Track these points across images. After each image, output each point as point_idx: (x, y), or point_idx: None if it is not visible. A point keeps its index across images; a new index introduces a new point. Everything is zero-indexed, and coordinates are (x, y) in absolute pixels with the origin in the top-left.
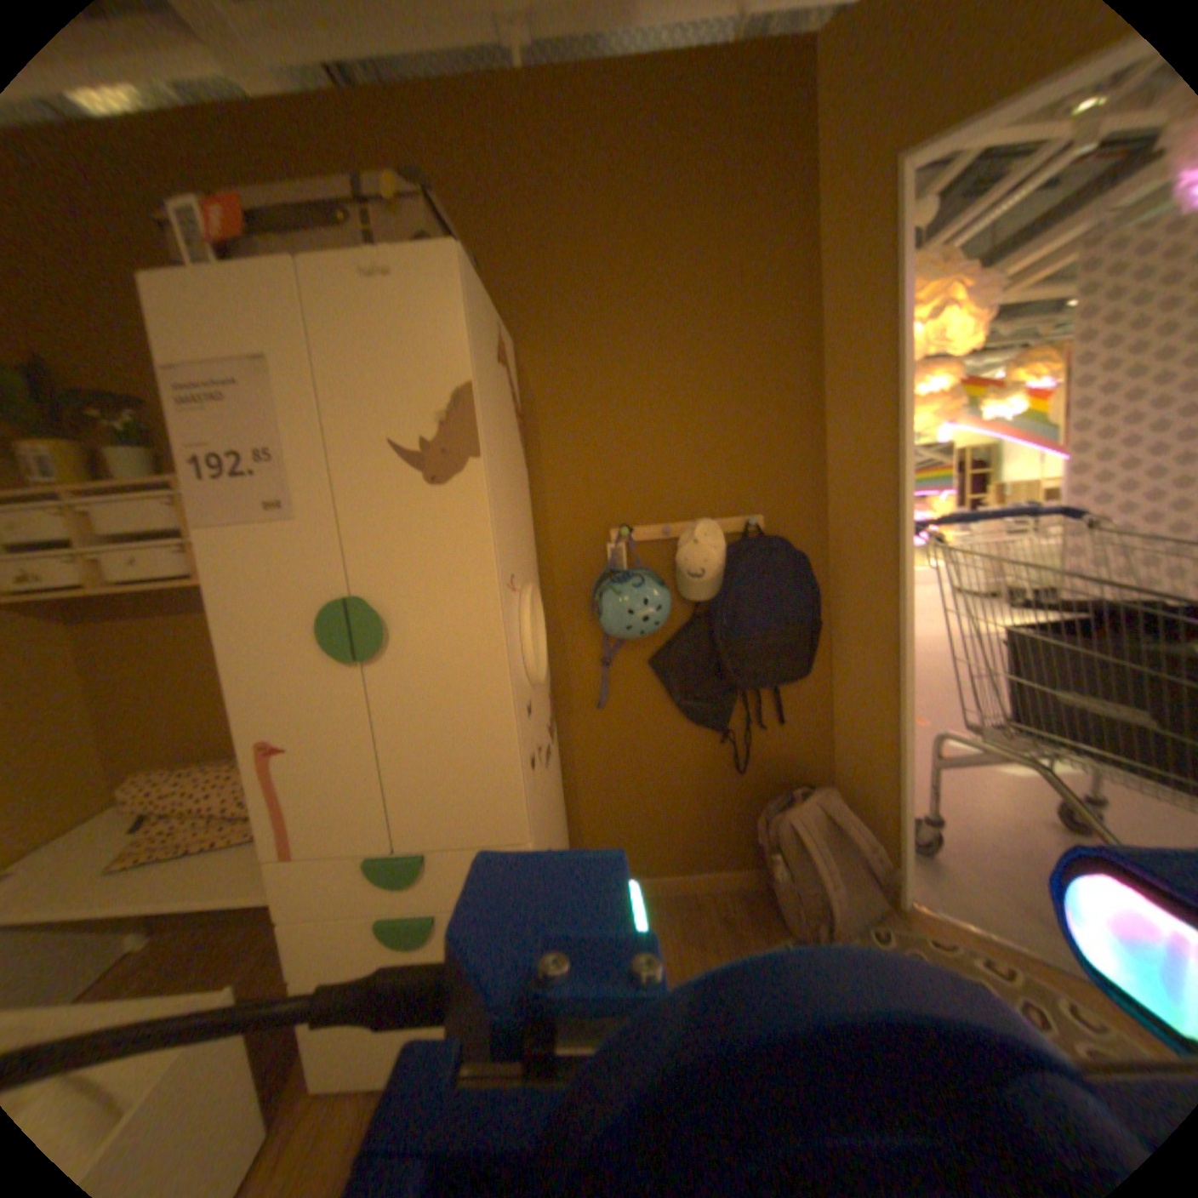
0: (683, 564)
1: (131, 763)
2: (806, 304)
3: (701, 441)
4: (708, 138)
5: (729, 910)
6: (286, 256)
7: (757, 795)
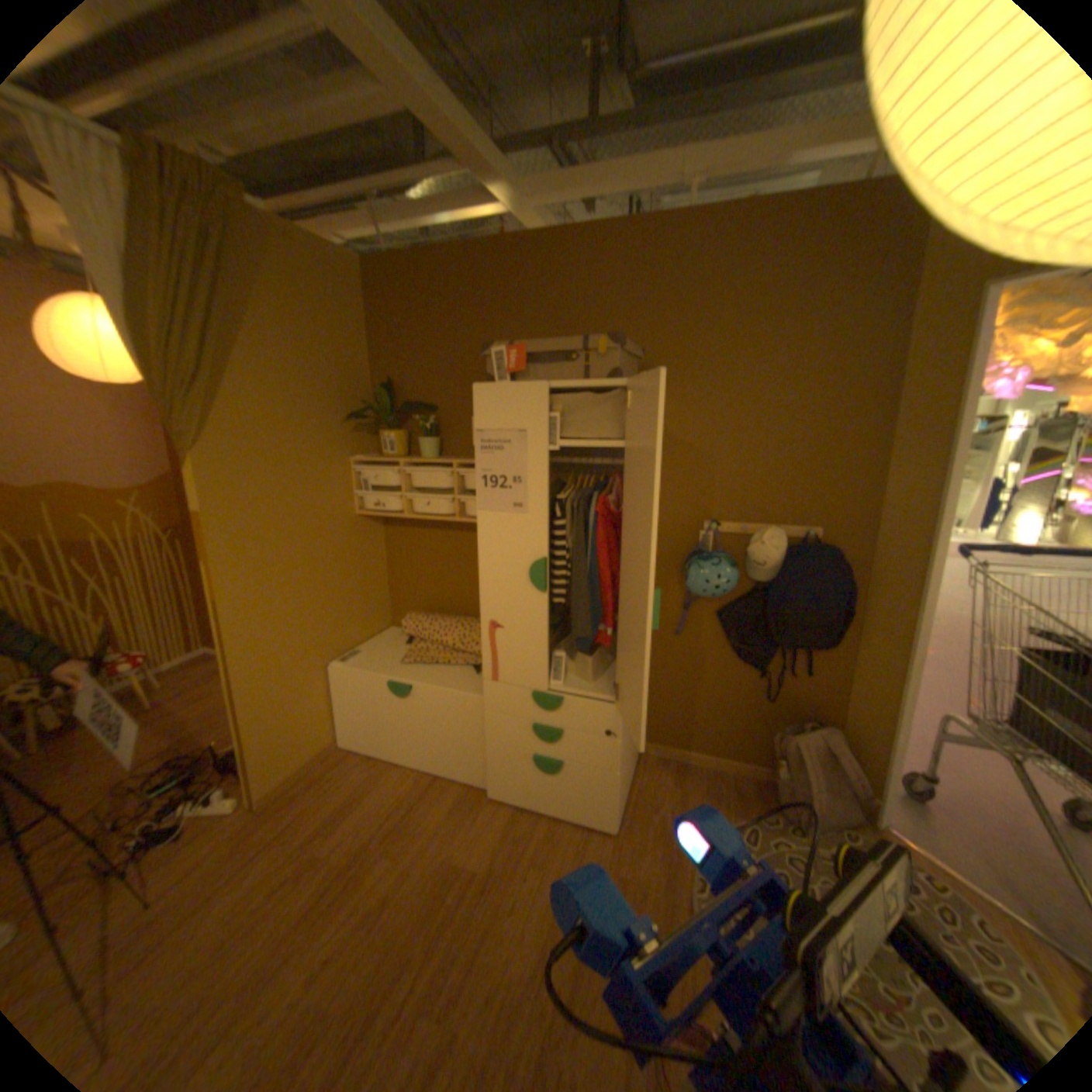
0: (752, 557)
1: (406, 606)
2: (889, 379)
3: (783, 471)
4: (828, 254)
5: (744, 789)
6: (545, 384)
7: (781, 721)
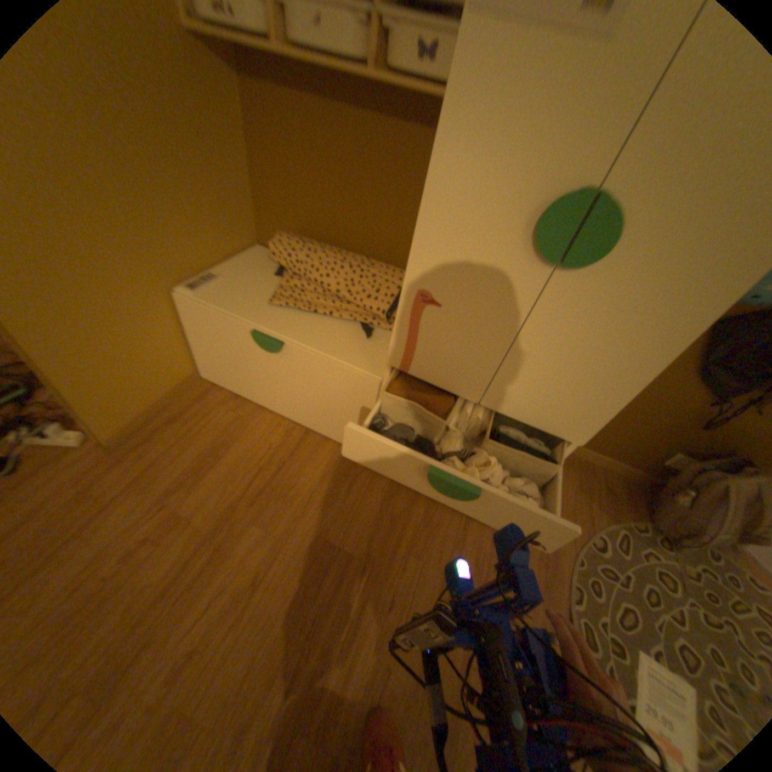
0: None
1: (274, 221)
2: None
3: None
4: None
5: (614, 485)
6: None
7: (696, 442)
